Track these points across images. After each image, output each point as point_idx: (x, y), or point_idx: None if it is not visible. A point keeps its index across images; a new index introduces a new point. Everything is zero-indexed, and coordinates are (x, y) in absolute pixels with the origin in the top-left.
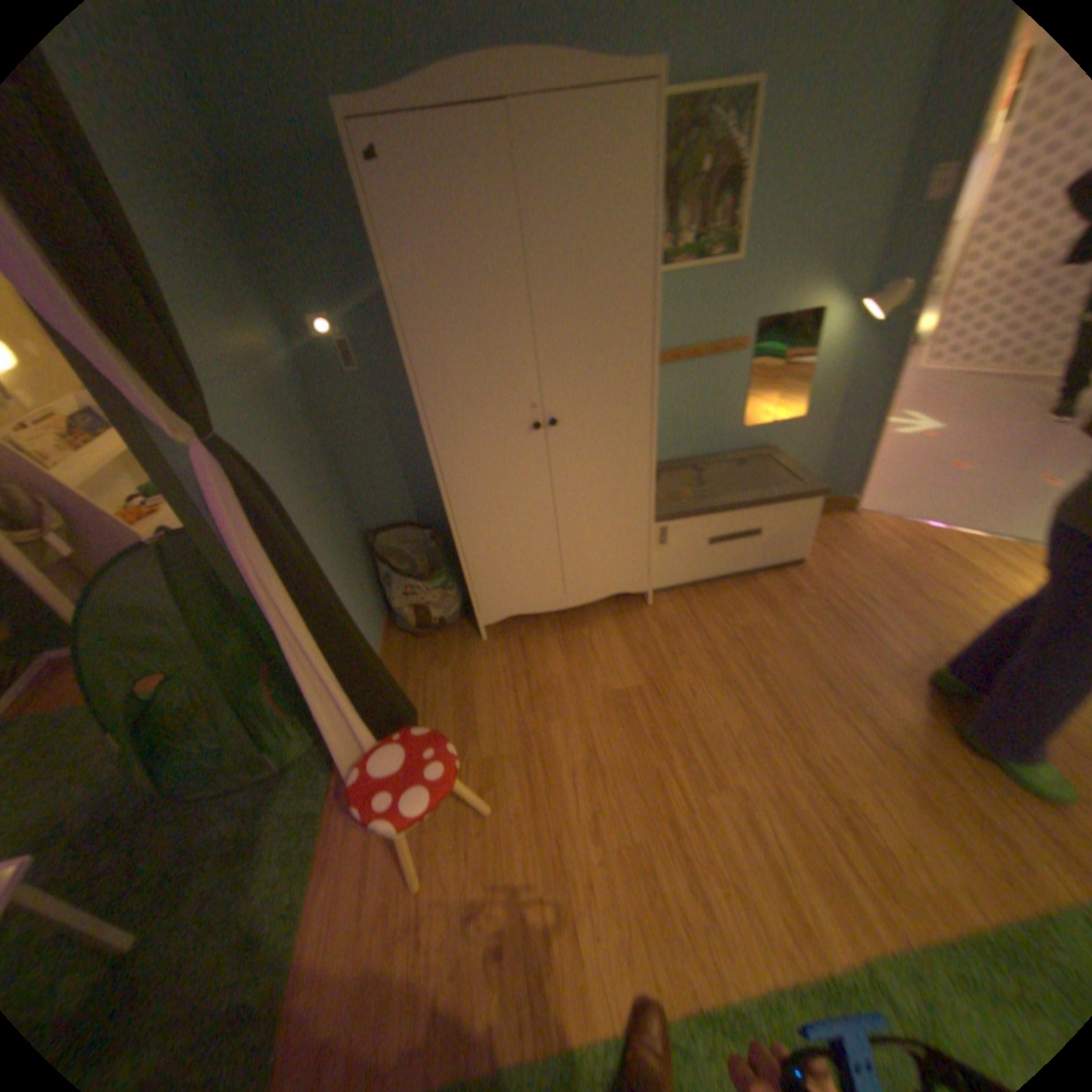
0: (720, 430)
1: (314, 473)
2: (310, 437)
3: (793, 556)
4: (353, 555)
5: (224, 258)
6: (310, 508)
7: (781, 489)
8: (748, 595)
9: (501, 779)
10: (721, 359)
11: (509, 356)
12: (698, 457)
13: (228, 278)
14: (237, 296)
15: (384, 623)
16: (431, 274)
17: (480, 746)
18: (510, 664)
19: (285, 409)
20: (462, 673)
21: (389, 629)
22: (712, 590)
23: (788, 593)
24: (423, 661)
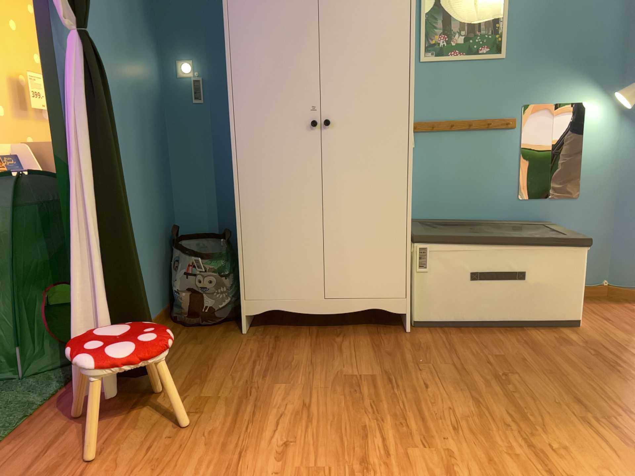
0: (497, 198)
1: (149, 153)
2: (155, 133)
3: (566, 314)
4: (156, 233)
5: (140, 5)
6: (135, 165)
7: (544, 235)
8: (512, 338)
9: (208, 409)
10: (493, 133)
11: (301, 66)
12: (477, 221)
13: (138, 15)
14: (140, 26)
15: (163, 309)
16: (257, 5)
17: (202, 388)
18: (259, 348)
19: (144, 101)
20: (212, 348)
21: (165, 317)
22: (476, 332)
23: (556, 342)
24: (183, 337)
